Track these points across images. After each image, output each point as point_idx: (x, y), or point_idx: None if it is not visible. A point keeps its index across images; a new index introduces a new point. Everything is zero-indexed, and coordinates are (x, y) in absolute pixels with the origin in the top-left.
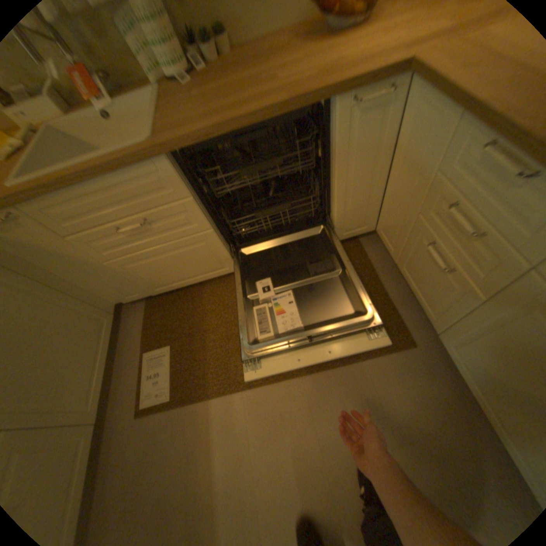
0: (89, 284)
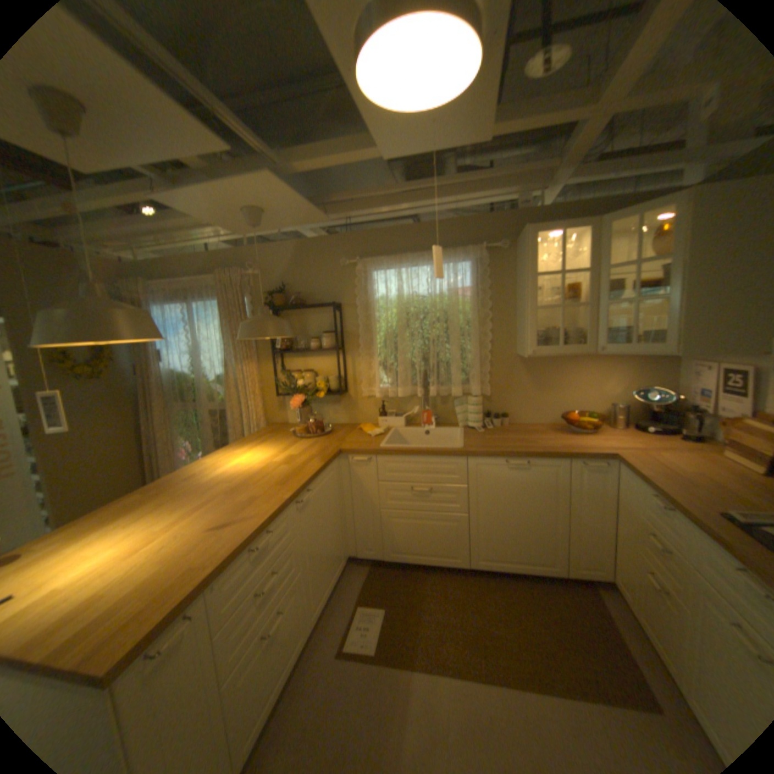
0: (356, 523)
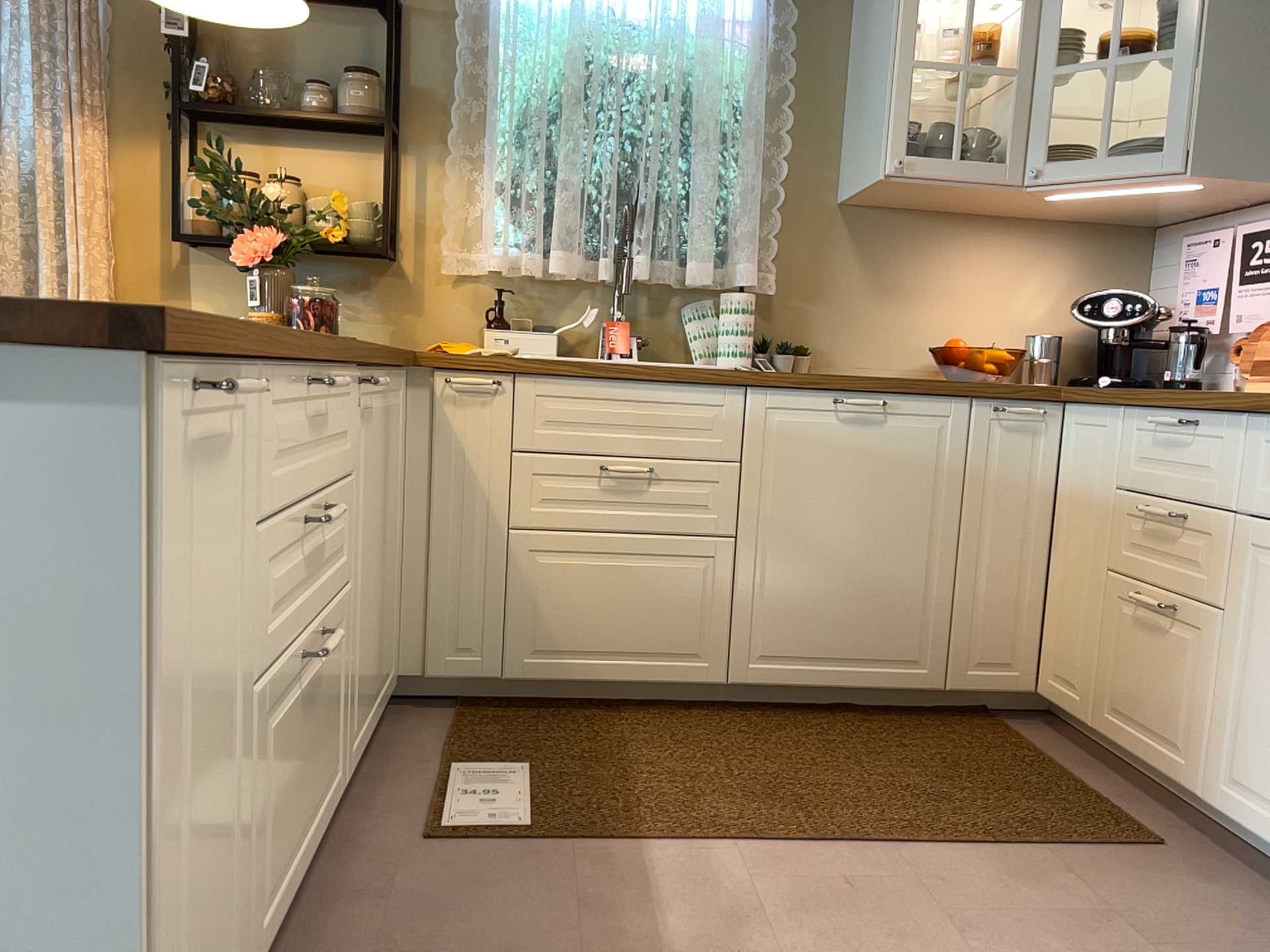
0: (433, 572)
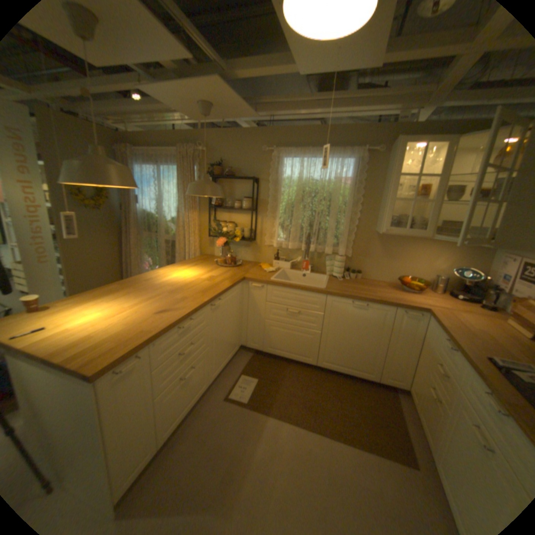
0: (248, 325)
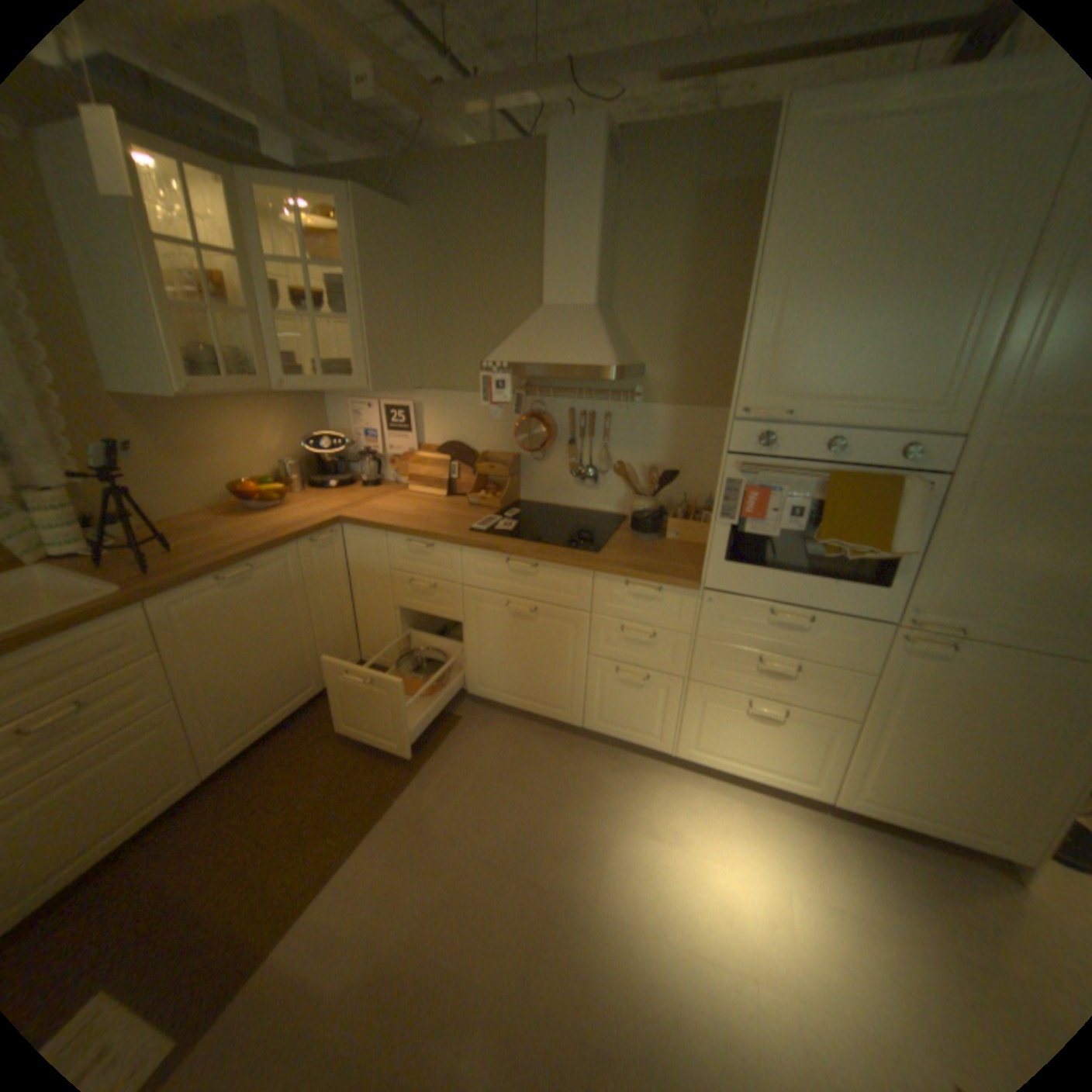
0: None
